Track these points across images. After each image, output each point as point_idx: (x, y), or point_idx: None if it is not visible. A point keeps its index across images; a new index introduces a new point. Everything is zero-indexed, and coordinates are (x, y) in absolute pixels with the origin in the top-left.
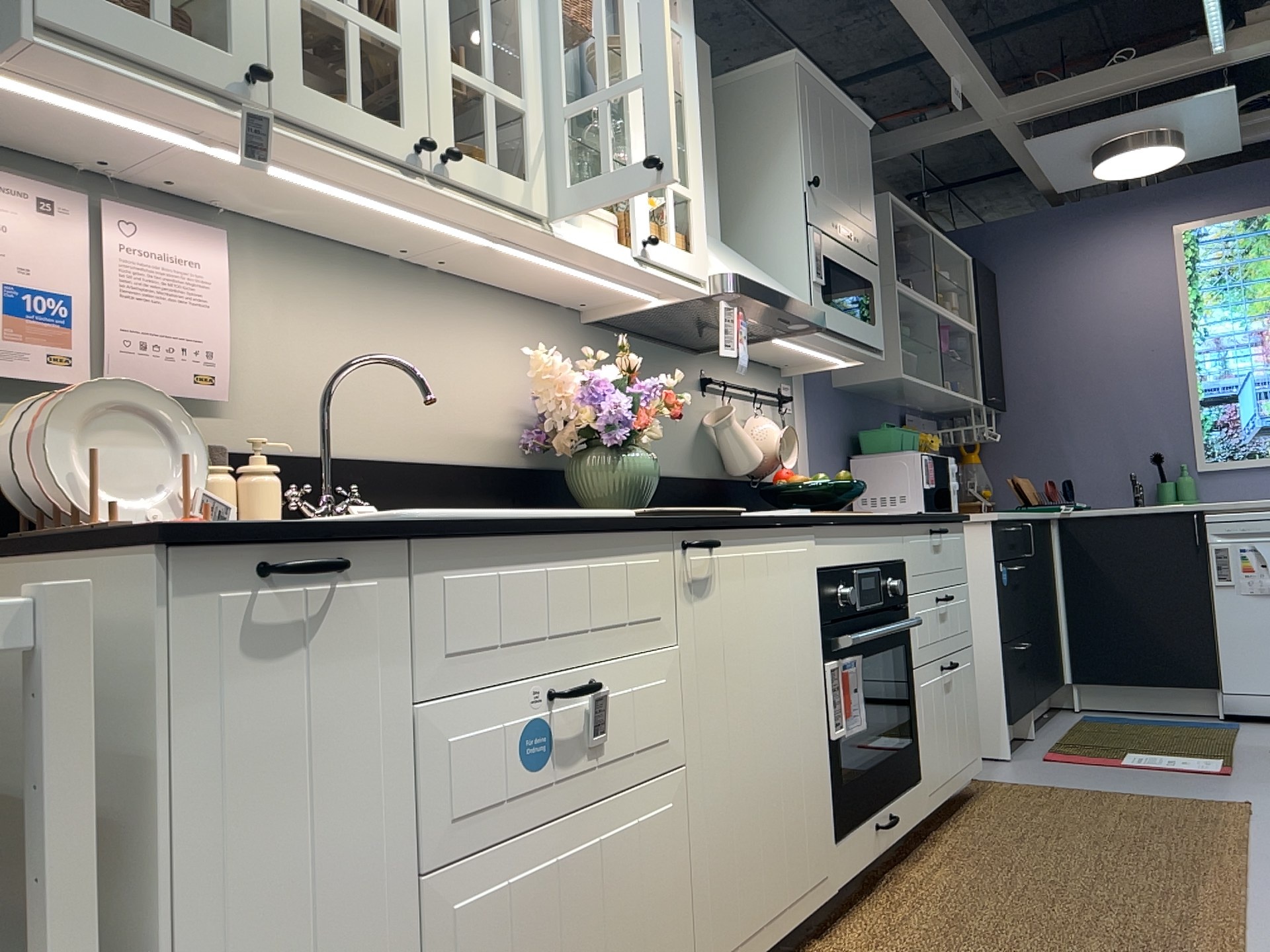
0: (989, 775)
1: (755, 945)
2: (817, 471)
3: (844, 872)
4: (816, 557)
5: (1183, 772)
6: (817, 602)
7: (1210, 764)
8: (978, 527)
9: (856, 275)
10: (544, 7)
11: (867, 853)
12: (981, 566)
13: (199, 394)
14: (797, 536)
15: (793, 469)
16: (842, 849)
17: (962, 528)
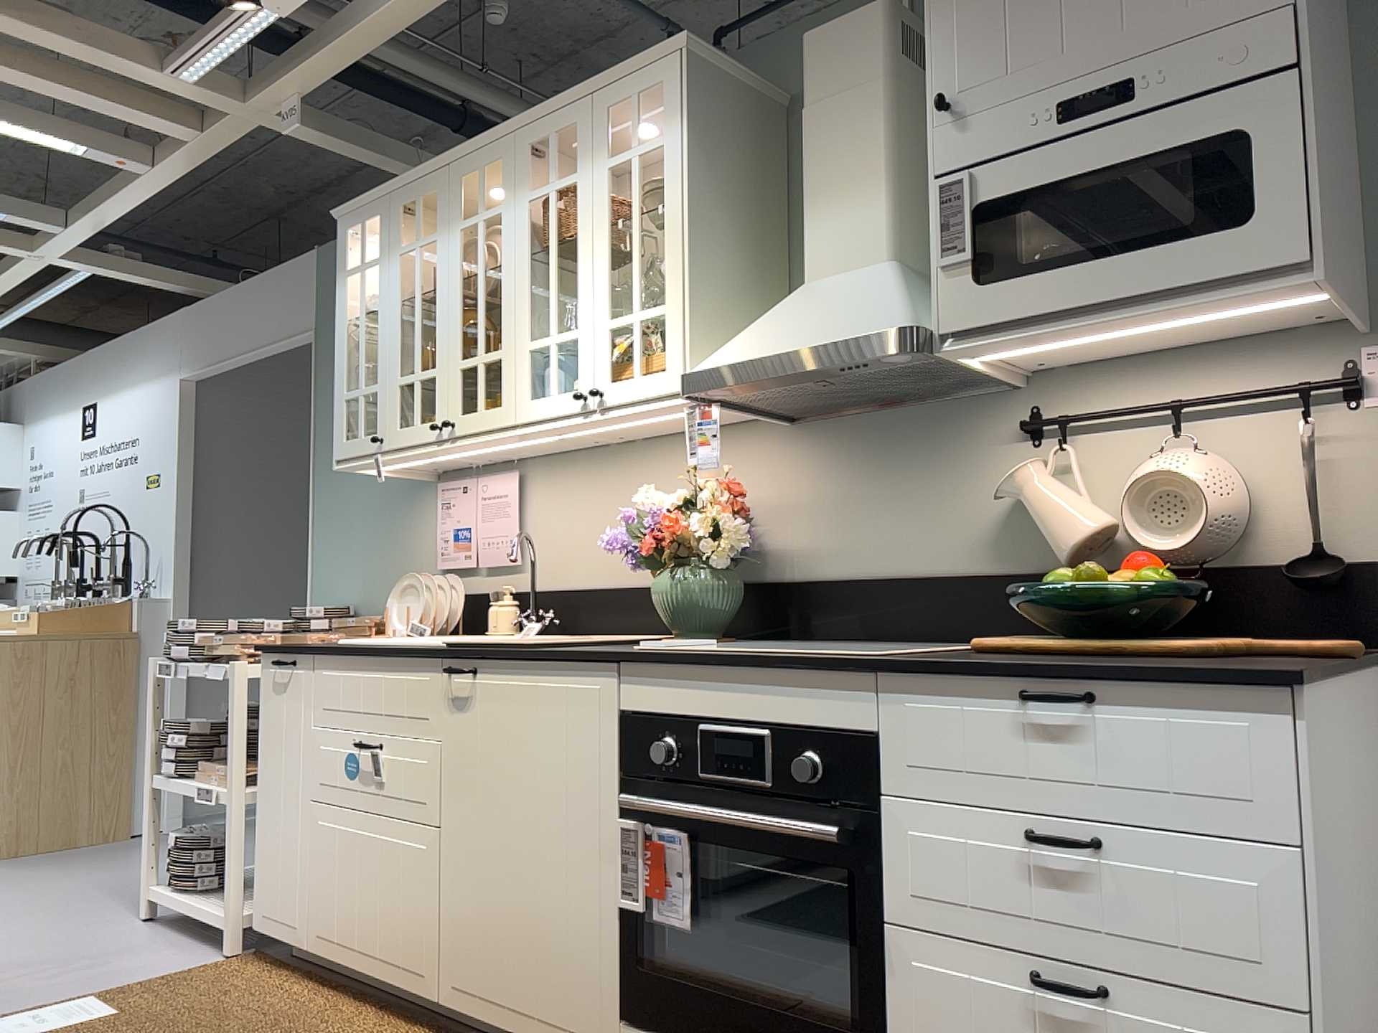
0: None
1: (494, 1014)
2: None
3: None
4: (620, 699)
5: None
6: (622, 749)
7: None
8: None
9: (1141, 159)
10: (518, 265)
11: None
12: None
13: (509, 562)
14: (580, 673)
15: None
16: None
17: (1265, 701)
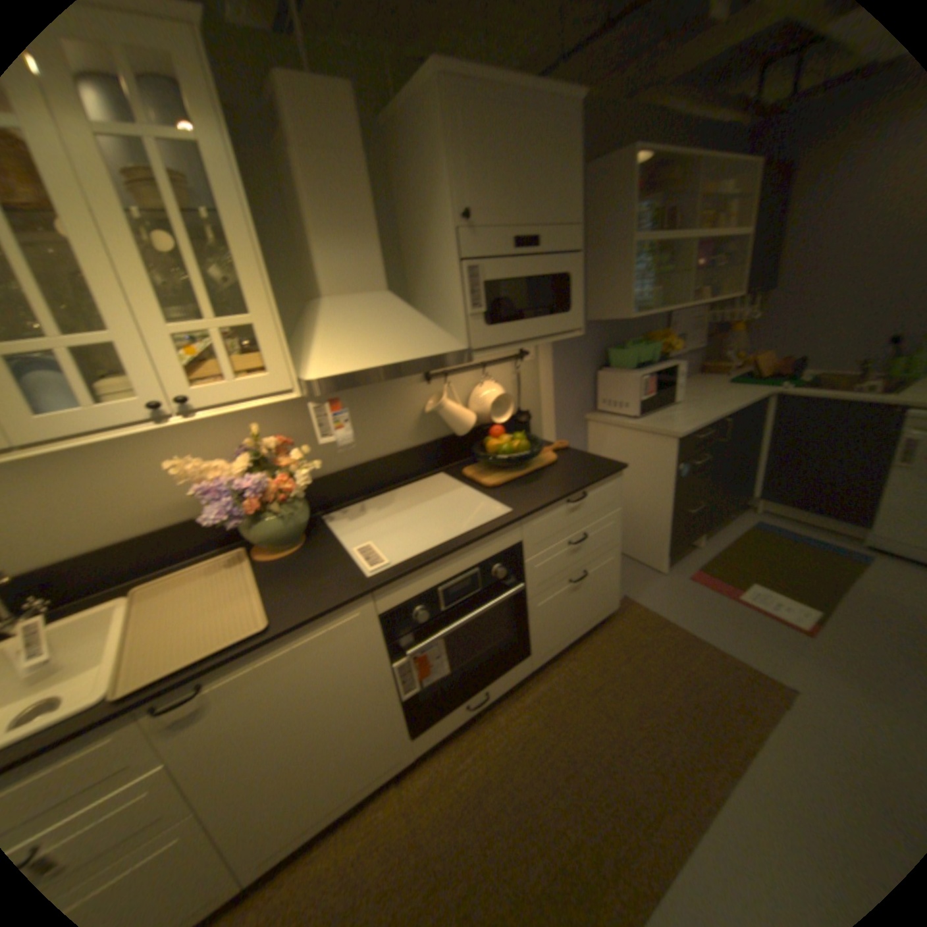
0: (638, 594)
1: (311, 831)
2: (559, 391)
3: (423, 748)
4: (378, 607)
5: (778, 627)
6: (384, 631)
7: (808, 620)
8: (669, 438)
9: (543, 275)
10: None
11: (455, 725)
12: (667, 464)
13: None
14: (342, 613)
15: (532, 399)
16: (421, 739)
17: (619, 475)
